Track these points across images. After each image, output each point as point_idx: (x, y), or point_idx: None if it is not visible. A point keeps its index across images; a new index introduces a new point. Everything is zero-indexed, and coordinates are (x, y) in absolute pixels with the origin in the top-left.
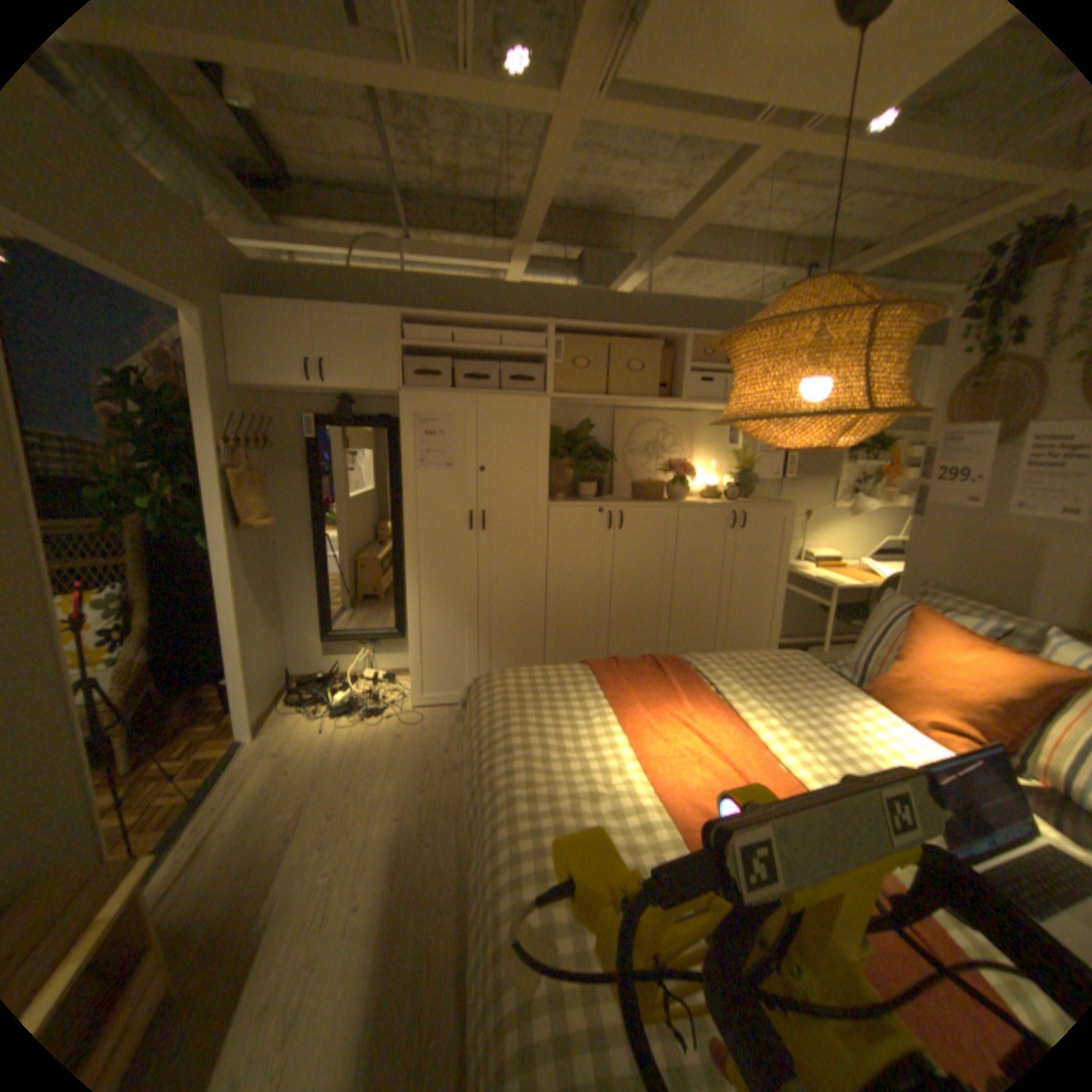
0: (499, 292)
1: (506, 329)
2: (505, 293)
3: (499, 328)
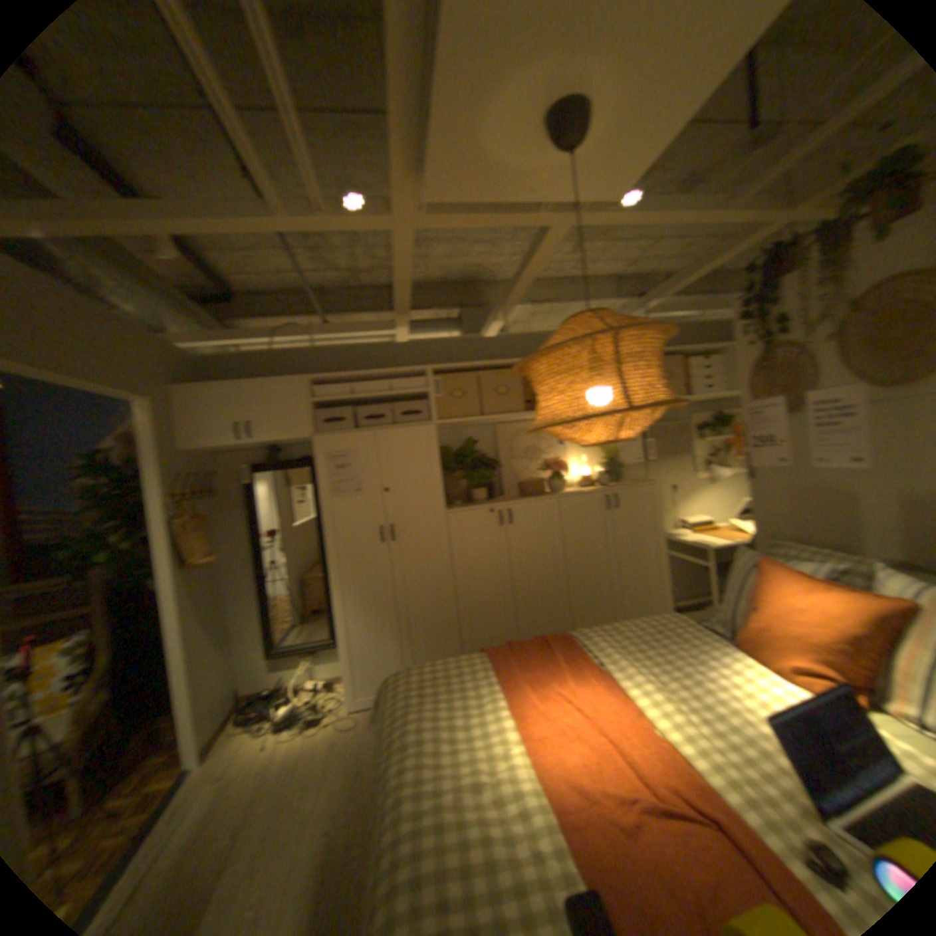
0: (387, 351)
1: (392, 377)
2: (391, 351)
3: (386, 377)
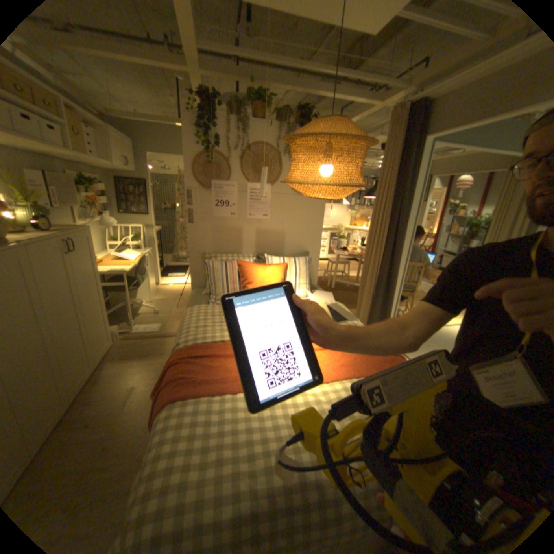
0: None
1: None
2: None
3: None
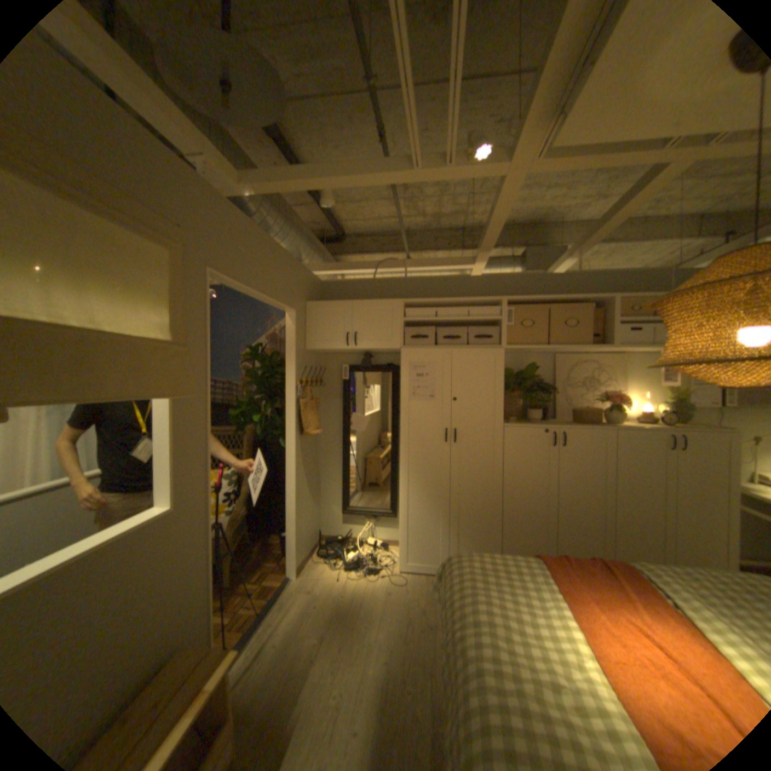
0: (466, 283)
1: (471, 305)
2: (470, 283)
3: (466, 305)
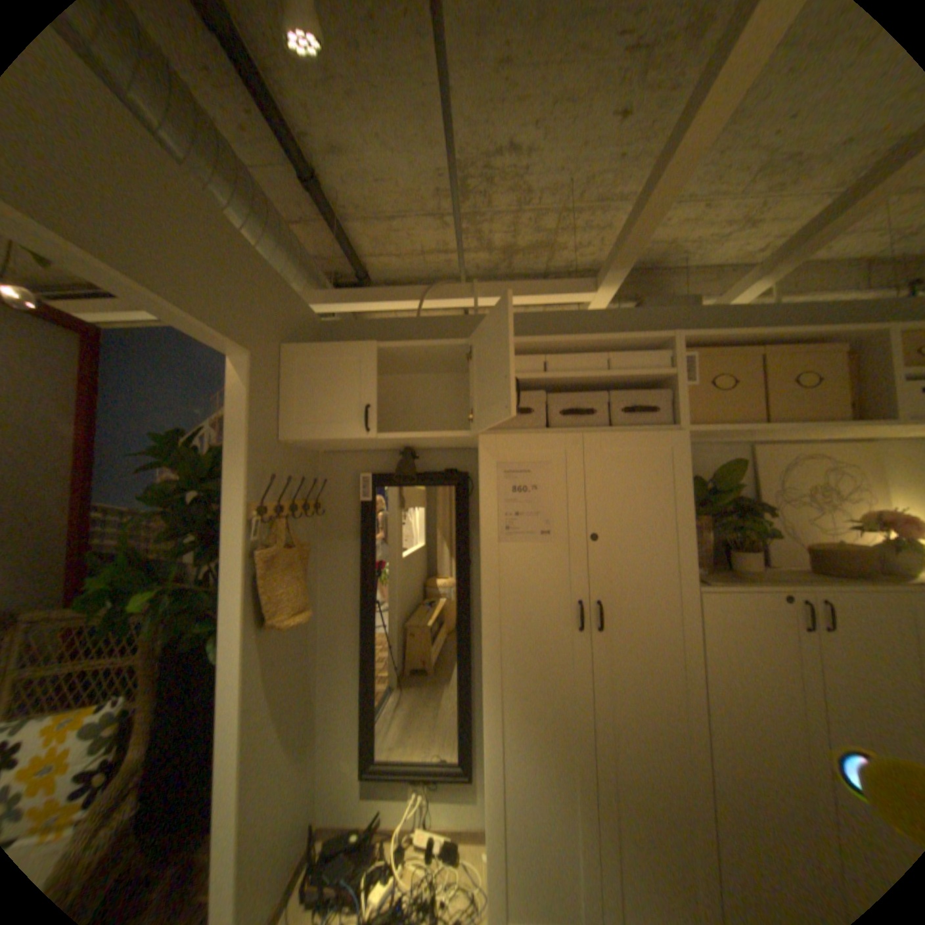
0: (586, 321)
1: (608, 352)
2: (592, 320)
3: (600, 351)
